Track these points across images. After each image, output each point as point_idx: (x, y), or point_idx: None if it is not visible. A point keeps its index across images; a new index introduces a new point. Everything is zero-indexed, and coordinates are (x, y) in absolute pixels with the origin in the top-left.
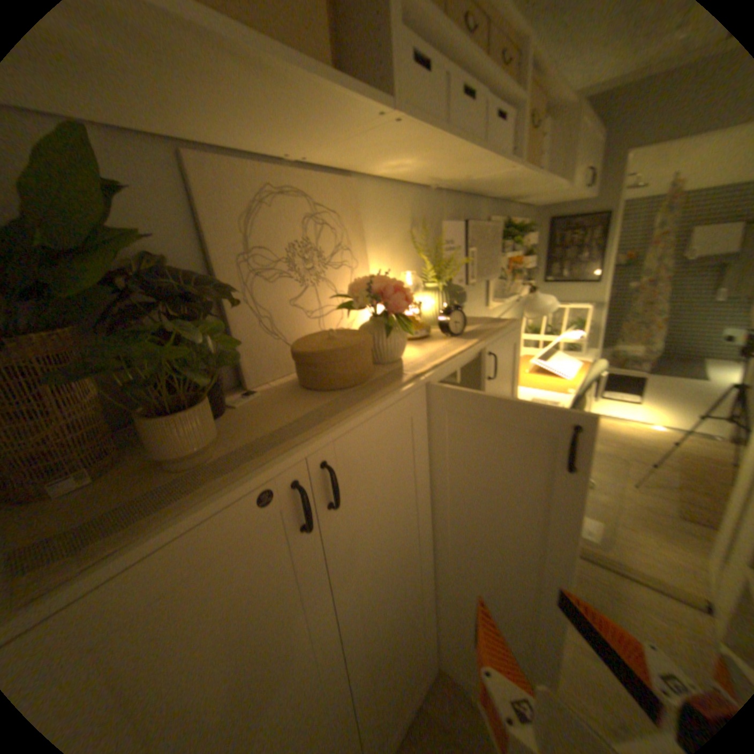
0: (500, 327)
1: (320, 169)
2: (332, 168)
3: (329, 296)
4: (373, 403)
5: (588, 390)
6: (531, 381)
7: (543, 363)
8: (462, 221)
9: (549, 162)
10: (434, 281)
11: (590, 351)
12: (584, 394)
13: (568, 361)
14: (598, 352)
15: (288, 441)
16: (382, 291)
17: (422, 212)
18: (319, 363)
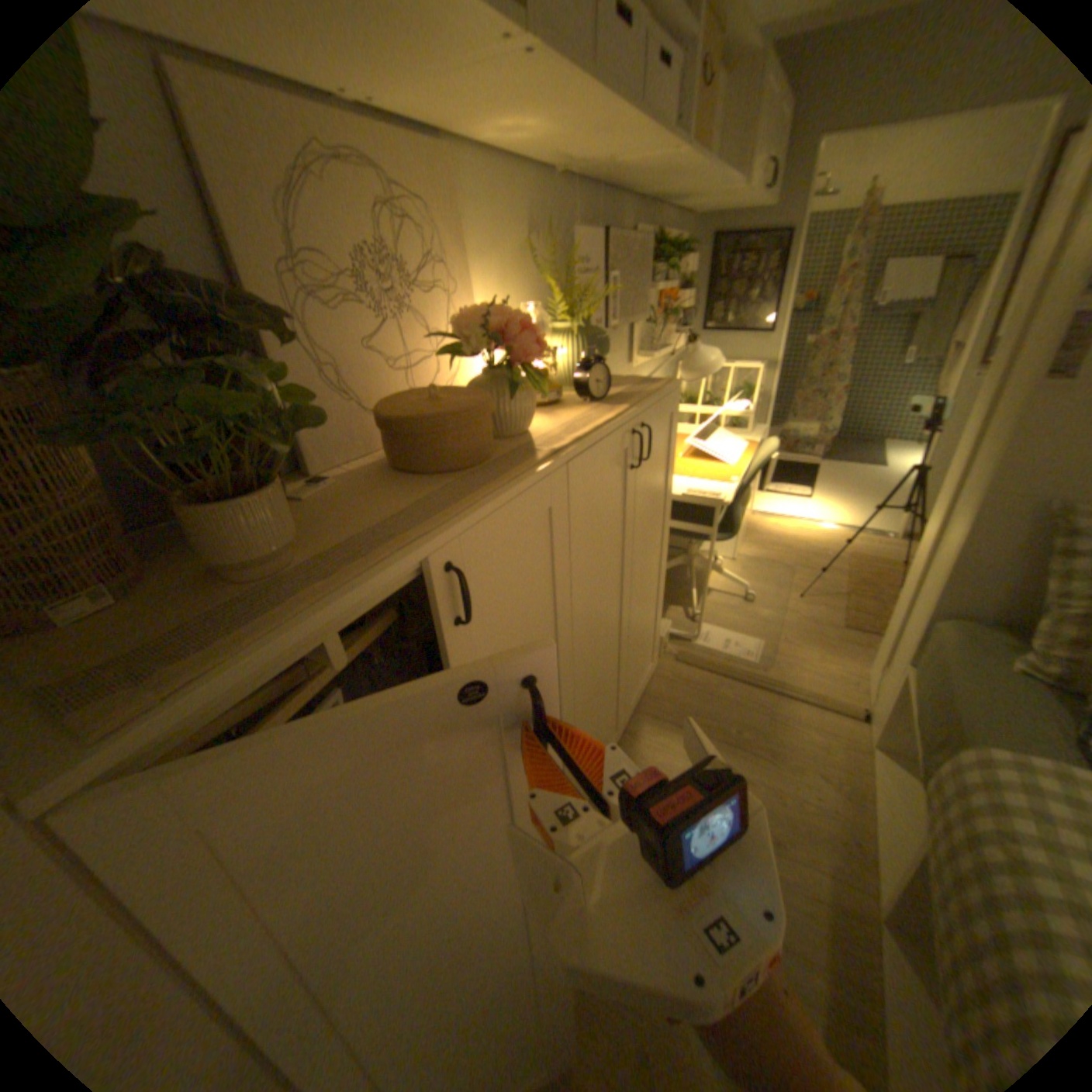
0: (653, 388)
1: (392, 120)
2: (412, 121)
3: (420, 334)
4: (503, 486)
5: (754, 477)
6: (685, 467)
7: (701, 443)
8: (598, 228)
9: (719, 144)
10: (564, 318)
11: (756, 429)
12: (750, 483)
13: (731, 440)
14: (765, 430)
15: (399, 535)
16: (503, 328)
17: (543, 209)
18: (421, 432)
